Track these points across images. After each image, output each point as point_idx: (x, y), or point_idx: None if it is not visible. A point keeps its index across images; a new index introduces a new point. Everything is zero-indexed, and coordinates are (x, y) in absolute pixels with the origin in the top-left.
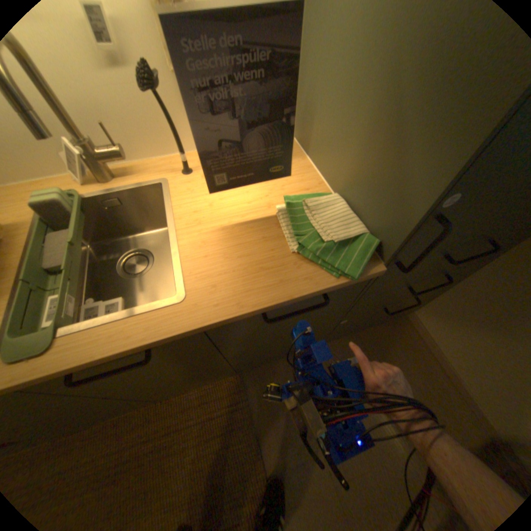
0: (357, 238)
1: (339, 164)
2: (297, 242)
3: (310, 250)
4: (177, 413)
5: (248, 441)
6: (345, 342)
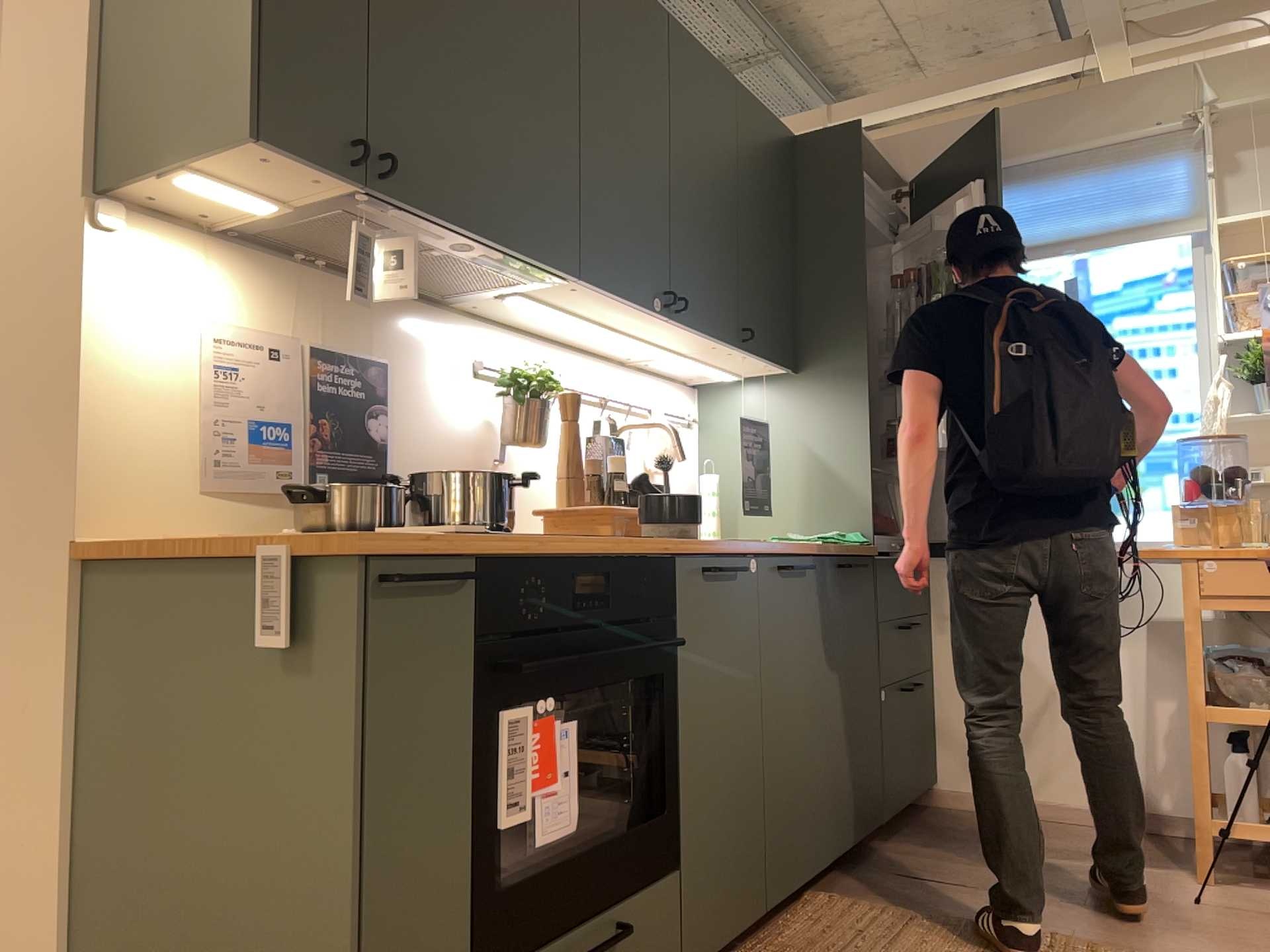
0: (846, 535)
1: (789, 521)
2: (817, 541)
3: (828, 545)
4: (805, 947)
5: (939, 920)
6: (907, 838)
